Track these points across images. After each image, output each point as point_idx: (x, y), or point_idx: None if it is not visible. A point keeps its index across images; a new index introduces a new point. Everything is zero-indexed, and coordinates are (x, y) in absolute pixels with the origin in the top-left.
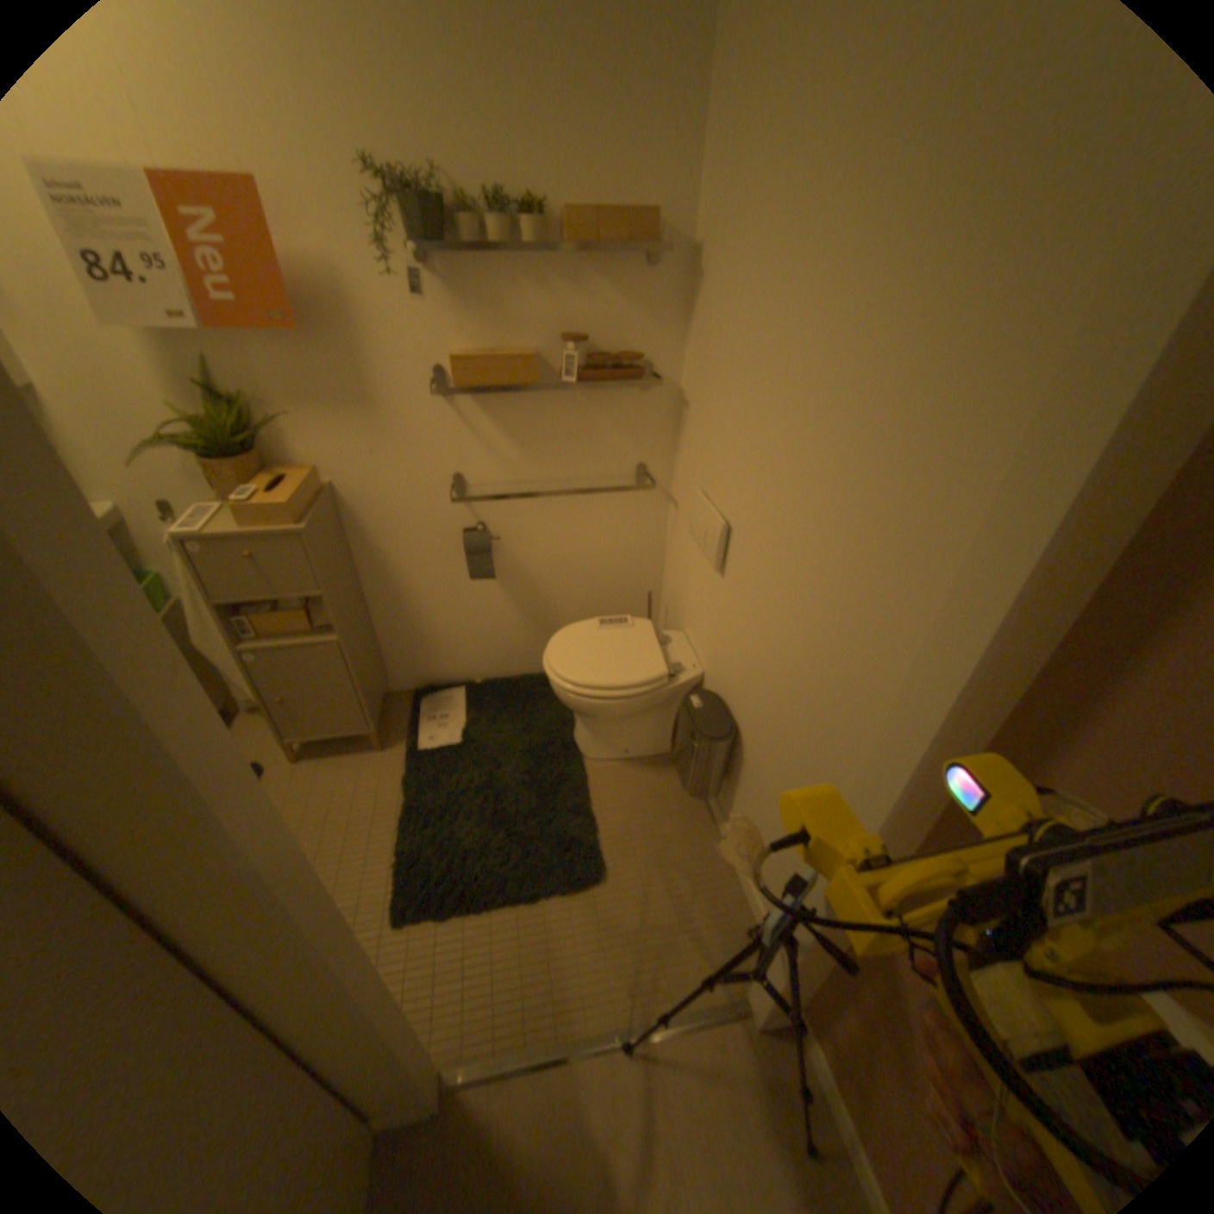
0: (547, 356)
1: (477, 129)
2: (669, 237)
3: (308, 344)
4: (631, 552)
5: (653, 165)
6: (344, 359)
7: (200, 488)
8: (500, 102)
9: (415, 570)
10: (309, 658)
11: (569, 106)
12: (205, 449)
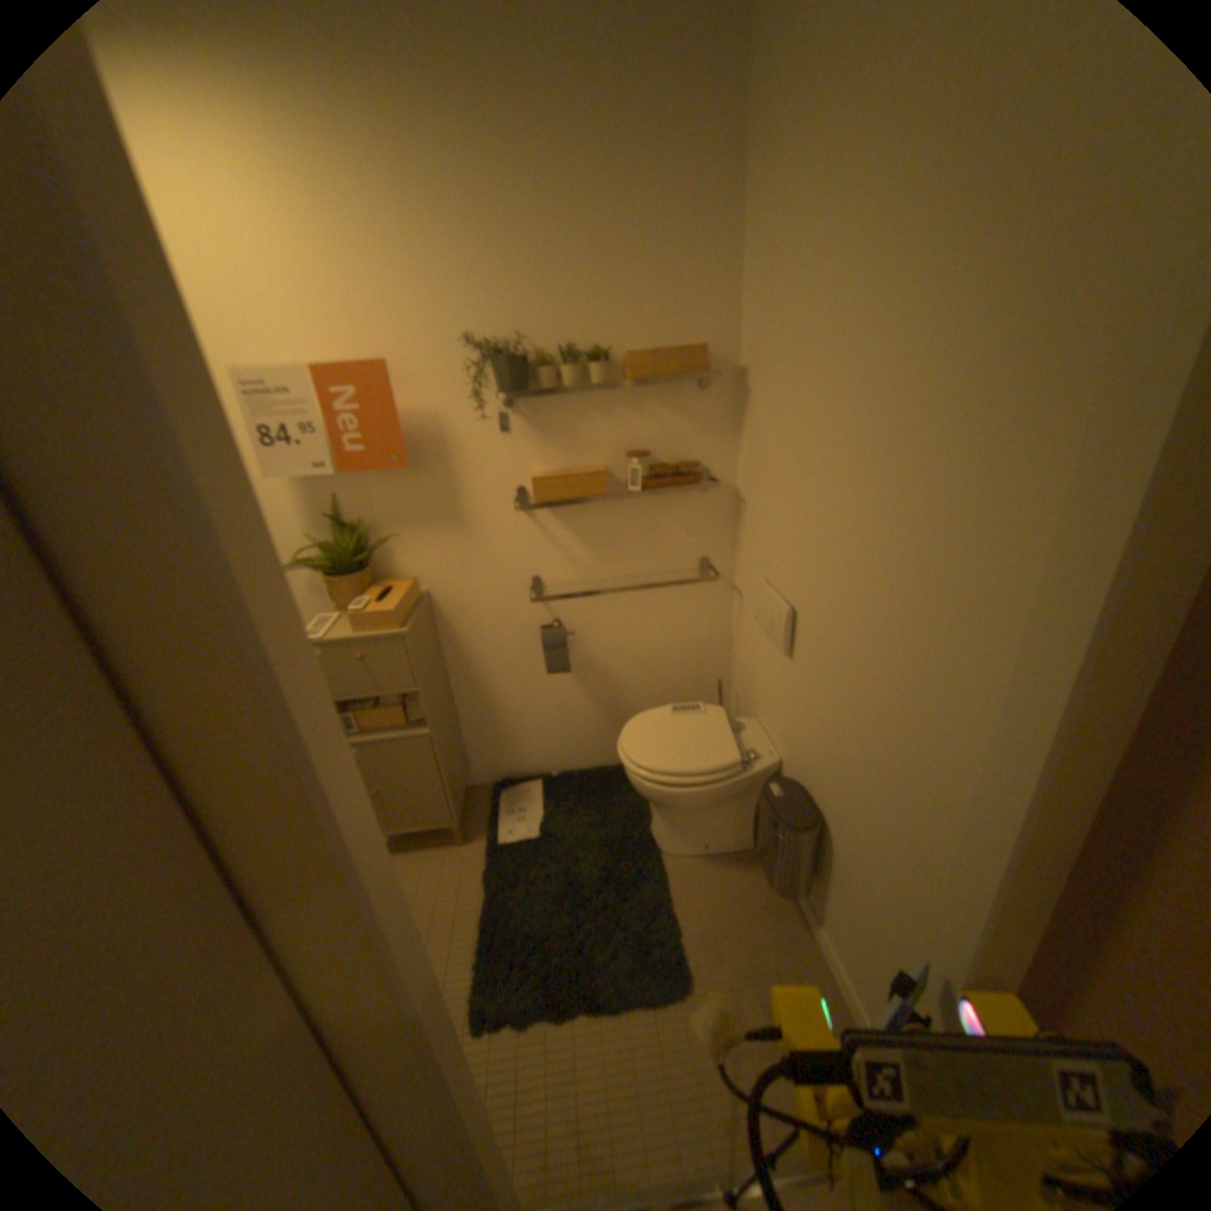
0: (613, 470)
1: (553, 304)
2: (715, 364)
3: (414, 477)
4: (698, 640)
5: (698, 311)
6: (442, 487)
7: (320, 600)
8: (571, 282)
9: (496, 665)
10: (401, 750)
11: (626, 278)
12: (328, 568)
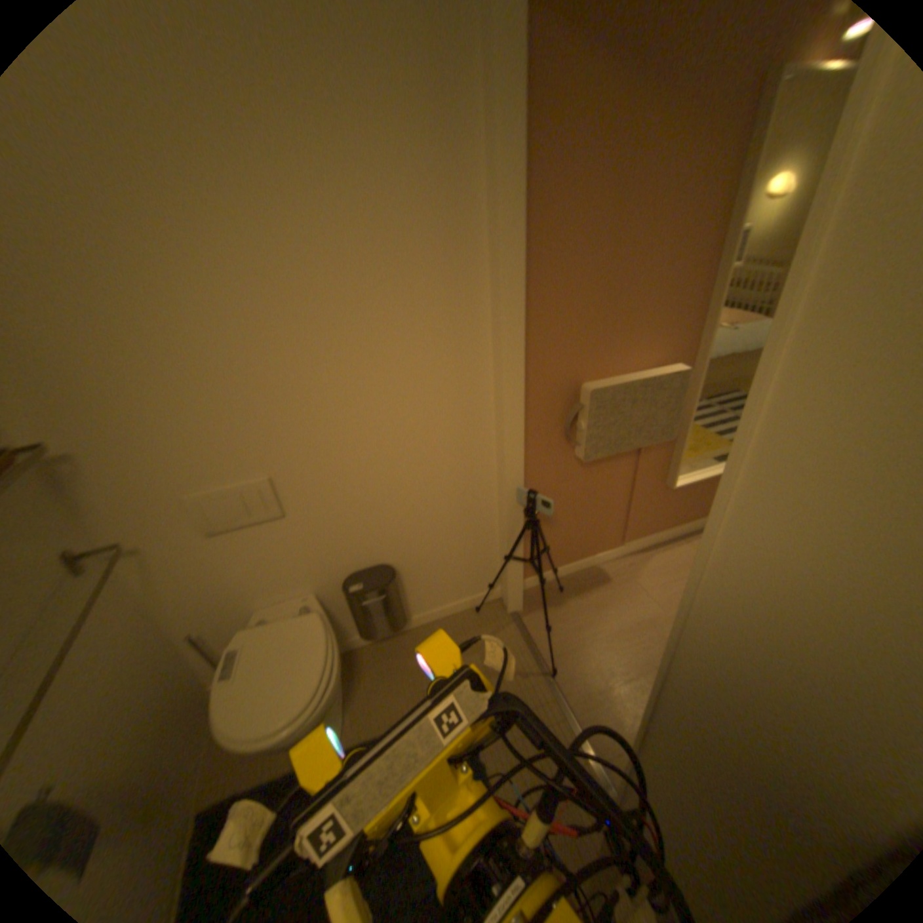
0: None
1: None
2: None
3: None
4: (128, 636)
5: None
6: None
7: None
8: None
9: None
10: None
11: None
12: None
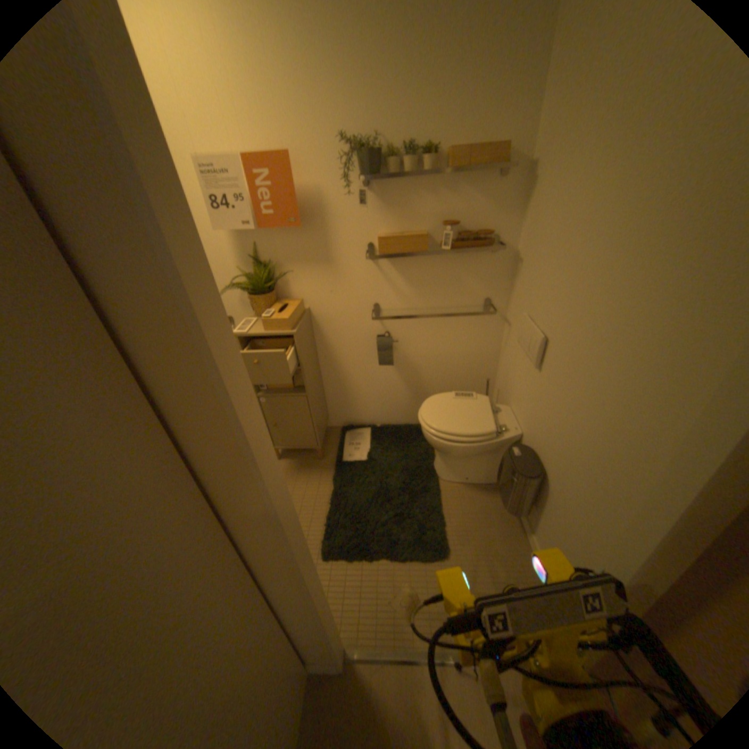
0: (433, 234)
1: (402, 109)
2: (515, 157)
3: (304, 234)
4: (477, 353)
5: (508, 115)
6: (321, 241)
7: (246, 309)
8: (416, 92)
9: (348, 357)
10: (291, 402)
11: (456, 88)
12: (251, 290)
